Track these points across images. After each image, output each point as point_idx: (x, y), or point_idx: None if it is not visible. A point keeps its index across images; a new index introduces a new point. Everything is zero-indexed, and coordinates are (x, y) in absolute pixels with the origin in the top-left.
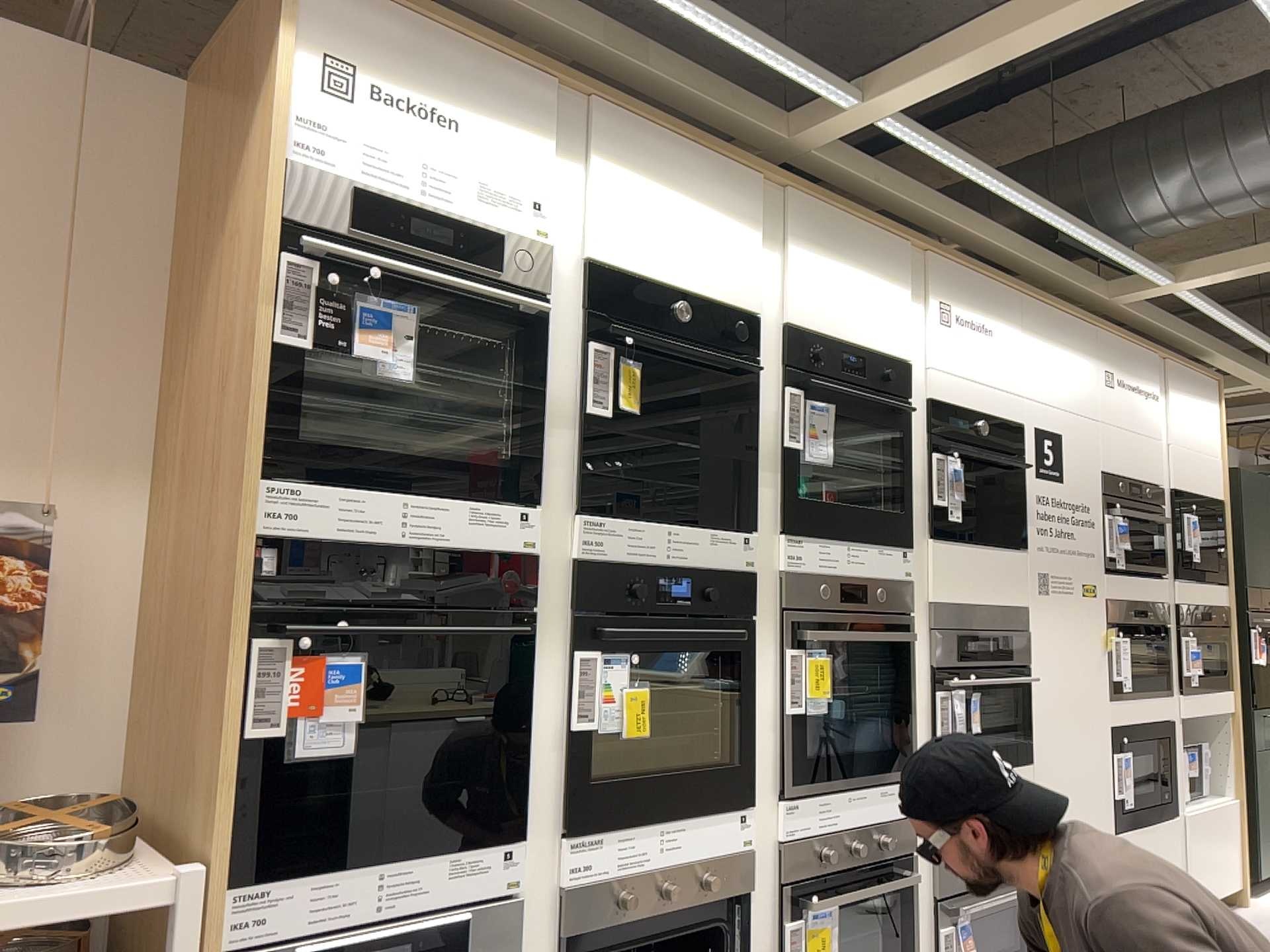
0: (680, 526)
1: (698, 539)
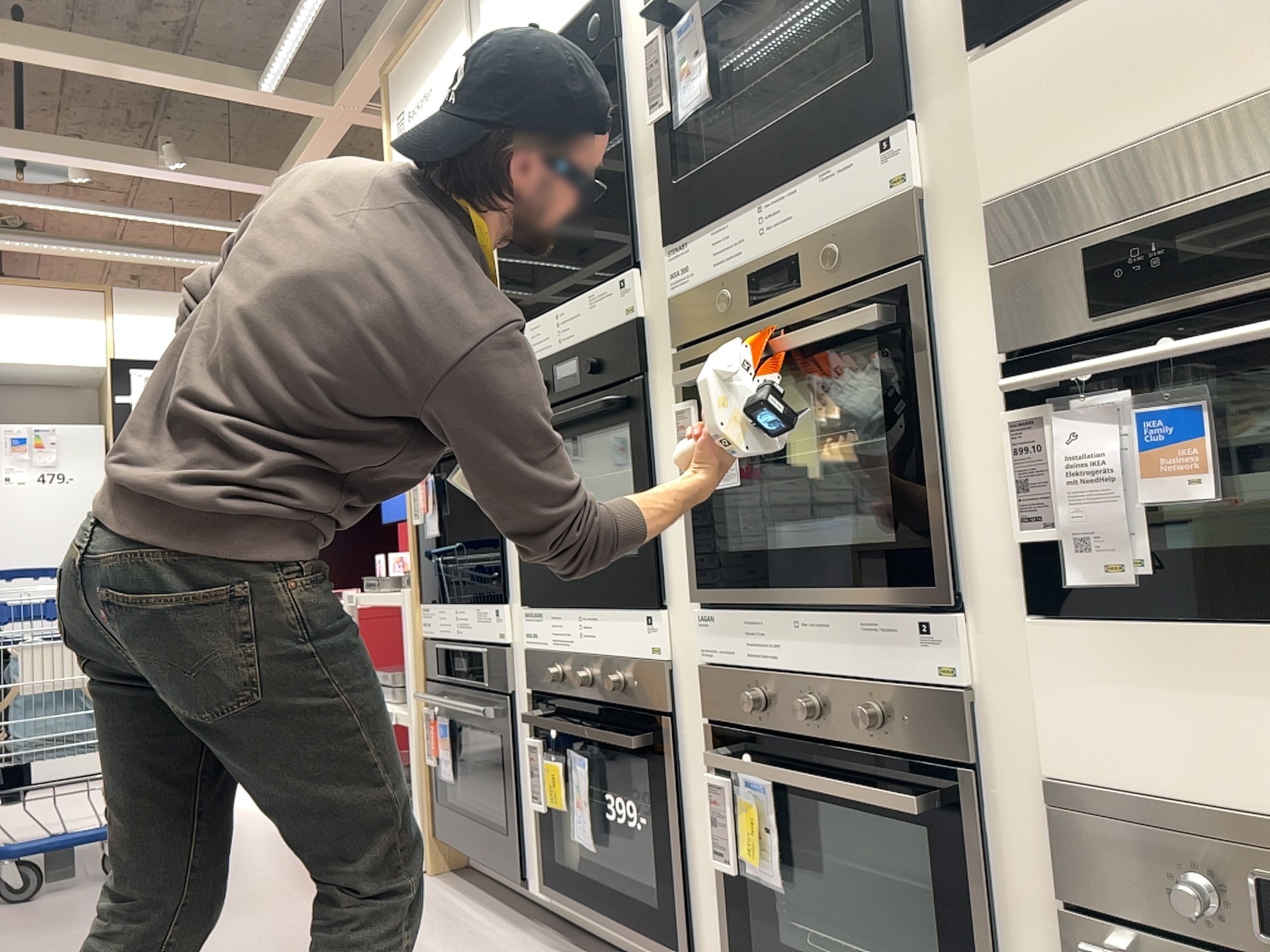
0: (563, 304)
1: (579, 310)
